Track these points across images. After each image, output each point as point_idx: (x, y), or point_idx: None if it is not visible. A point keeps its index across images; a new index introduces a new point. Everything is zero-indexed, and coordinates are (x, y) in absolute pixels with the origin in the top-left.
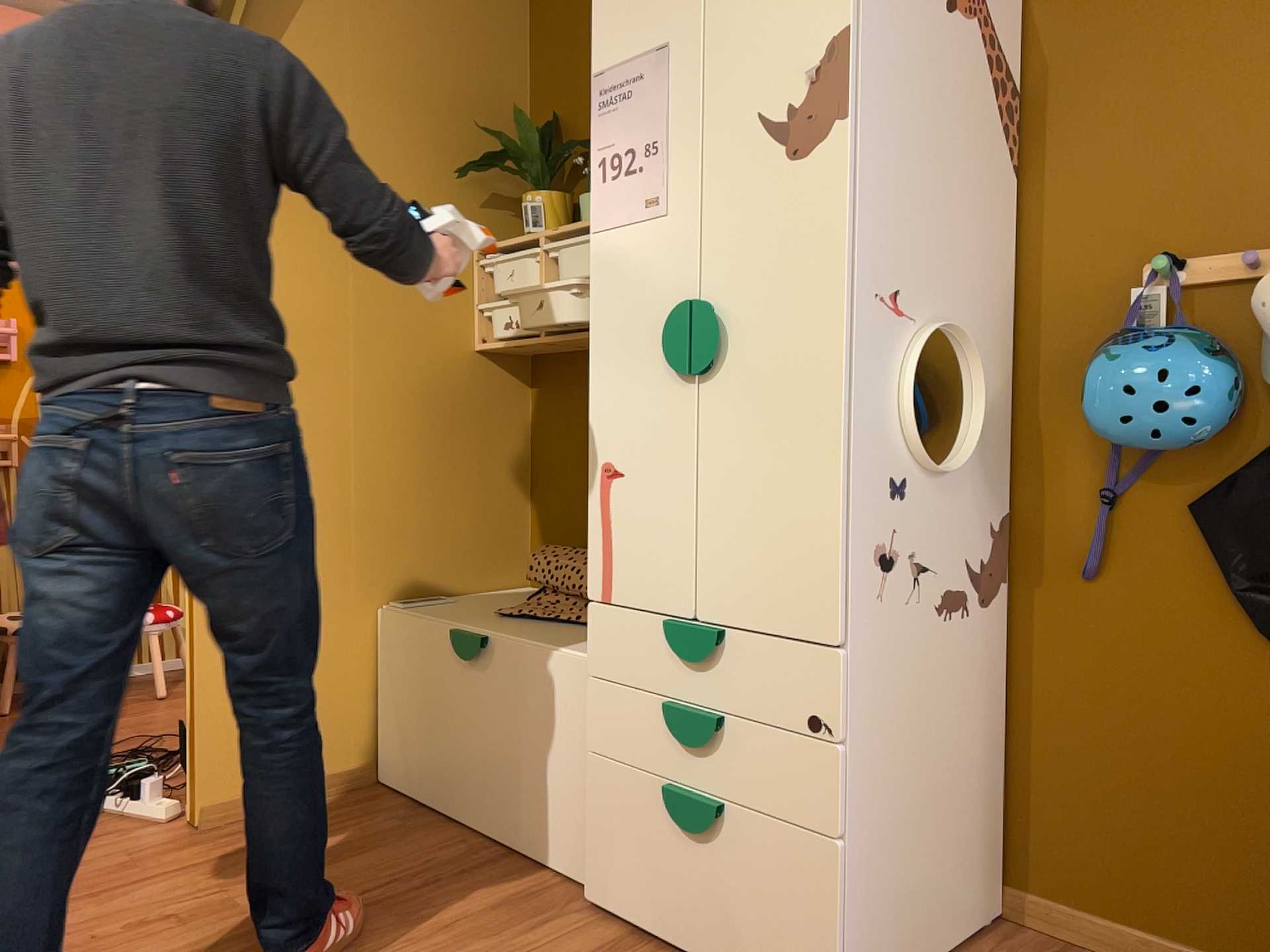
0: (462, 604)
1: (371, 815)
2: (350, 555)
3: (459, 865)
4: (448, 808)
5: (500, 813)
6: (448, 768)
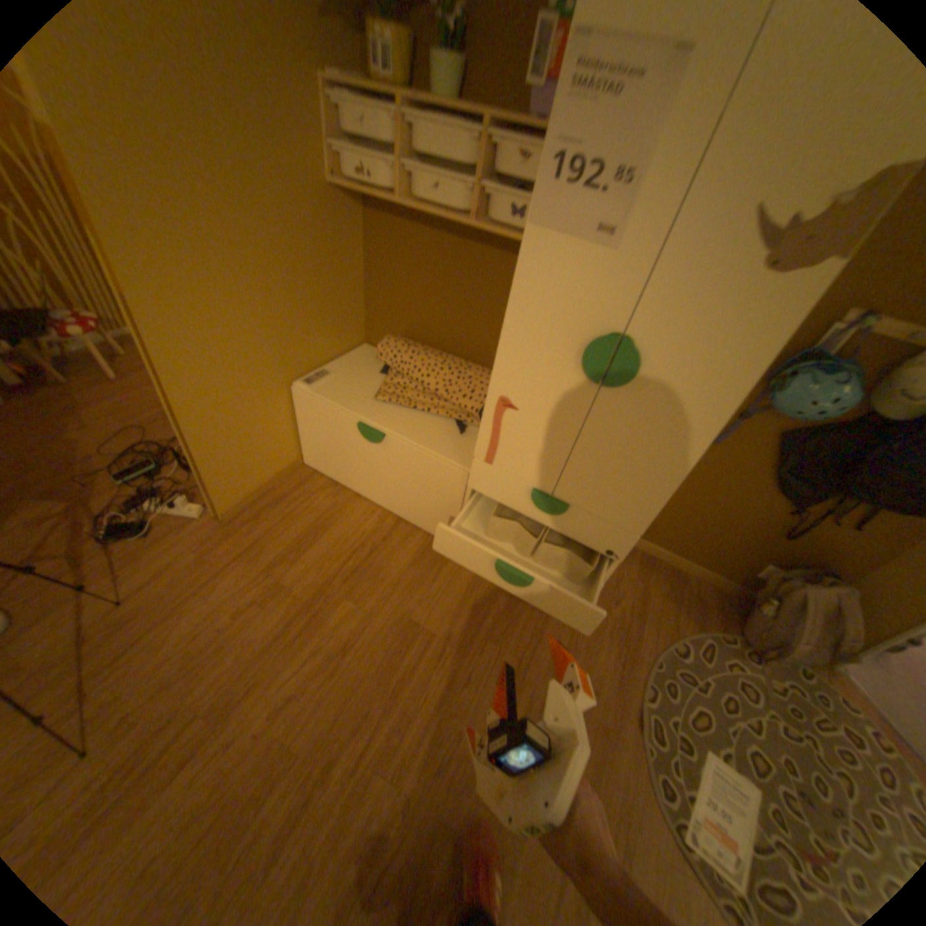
0: (342, 379)
1: (315, 495)
2: (269, 362)
3: (380, 533)
4: (358, 491)
5: (394, 504)
6: (357, 477)
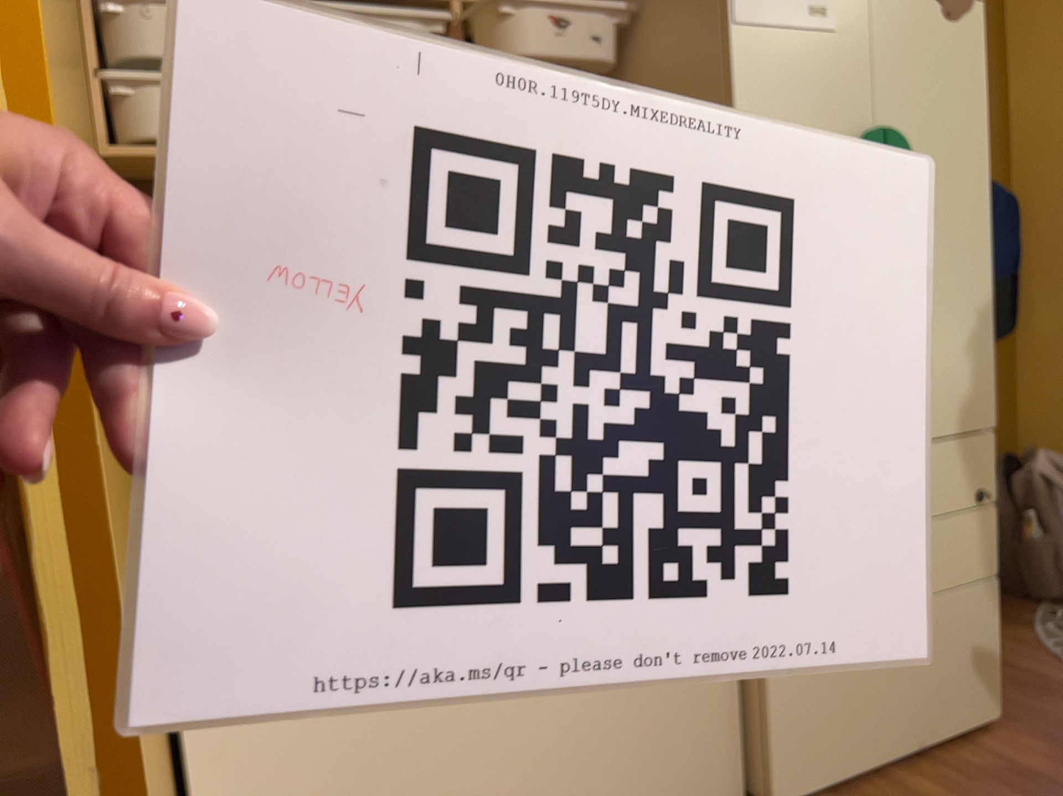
0: None
1: None
2: None
3: None
4: None
5: None
6: None
